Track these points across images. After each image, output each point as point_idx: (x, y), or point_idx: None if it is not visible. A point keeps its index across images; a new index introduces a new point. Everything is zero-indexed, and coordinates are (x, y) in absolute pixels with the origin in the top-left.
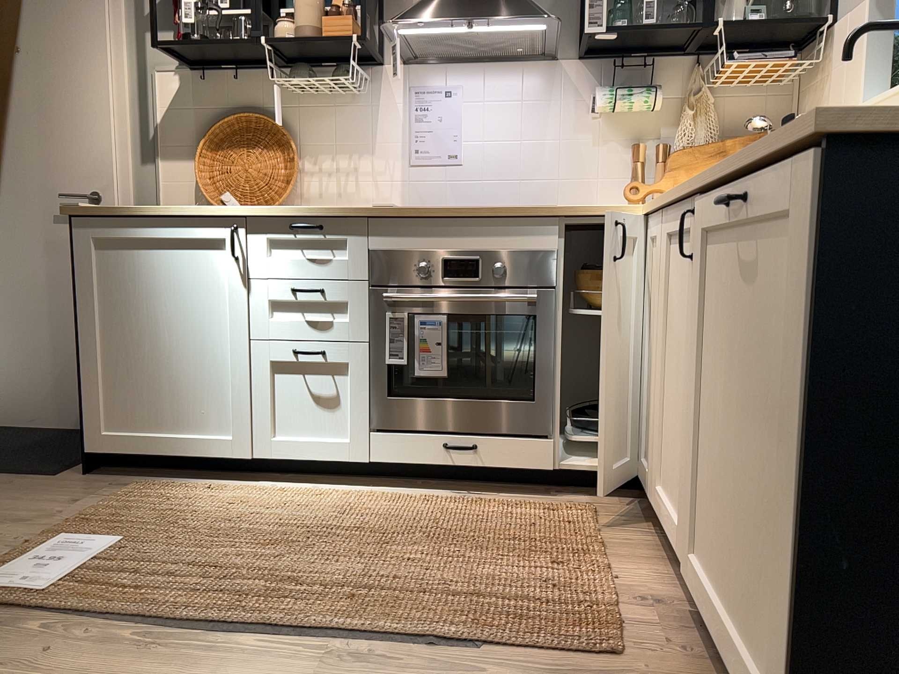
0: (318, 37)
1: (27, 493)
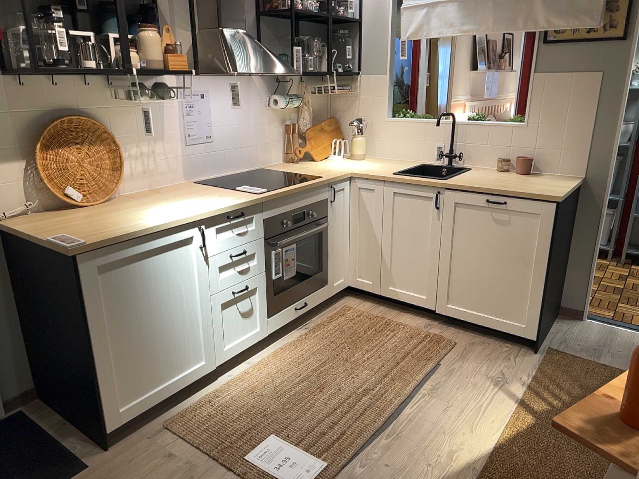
0: (165, 68)
1: None
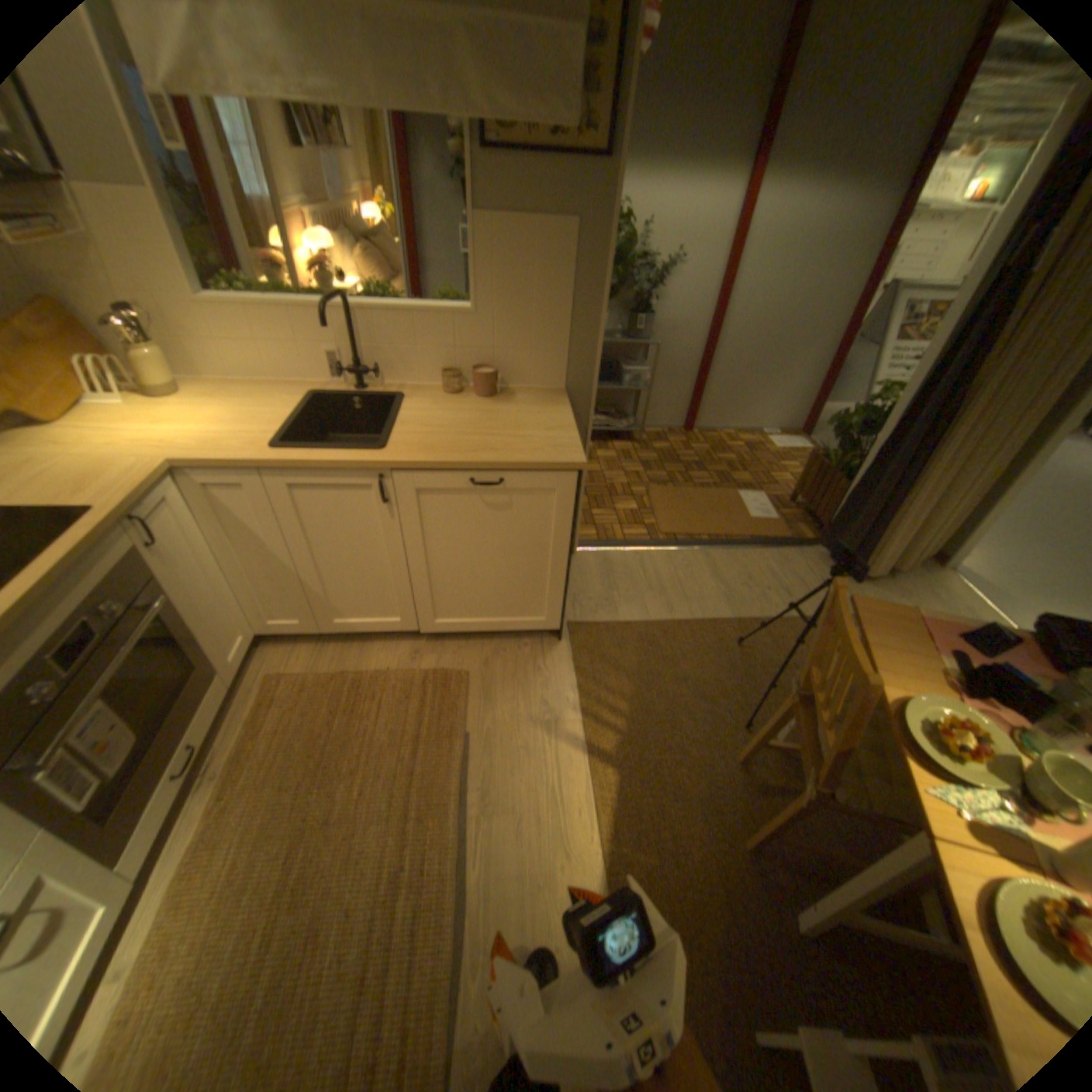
0: None
1: None
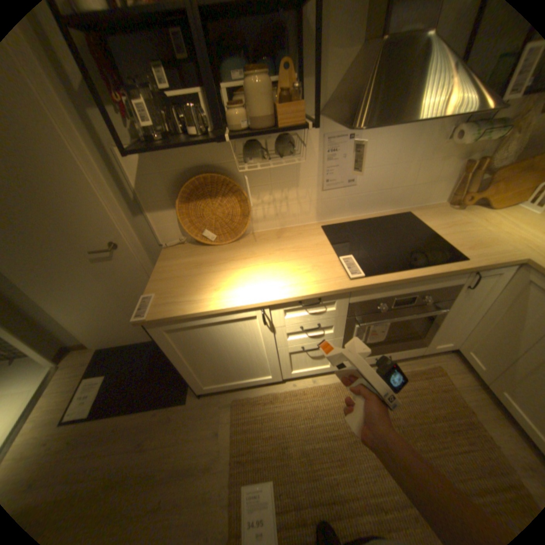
0: (274, 123)
1: (185, 429)
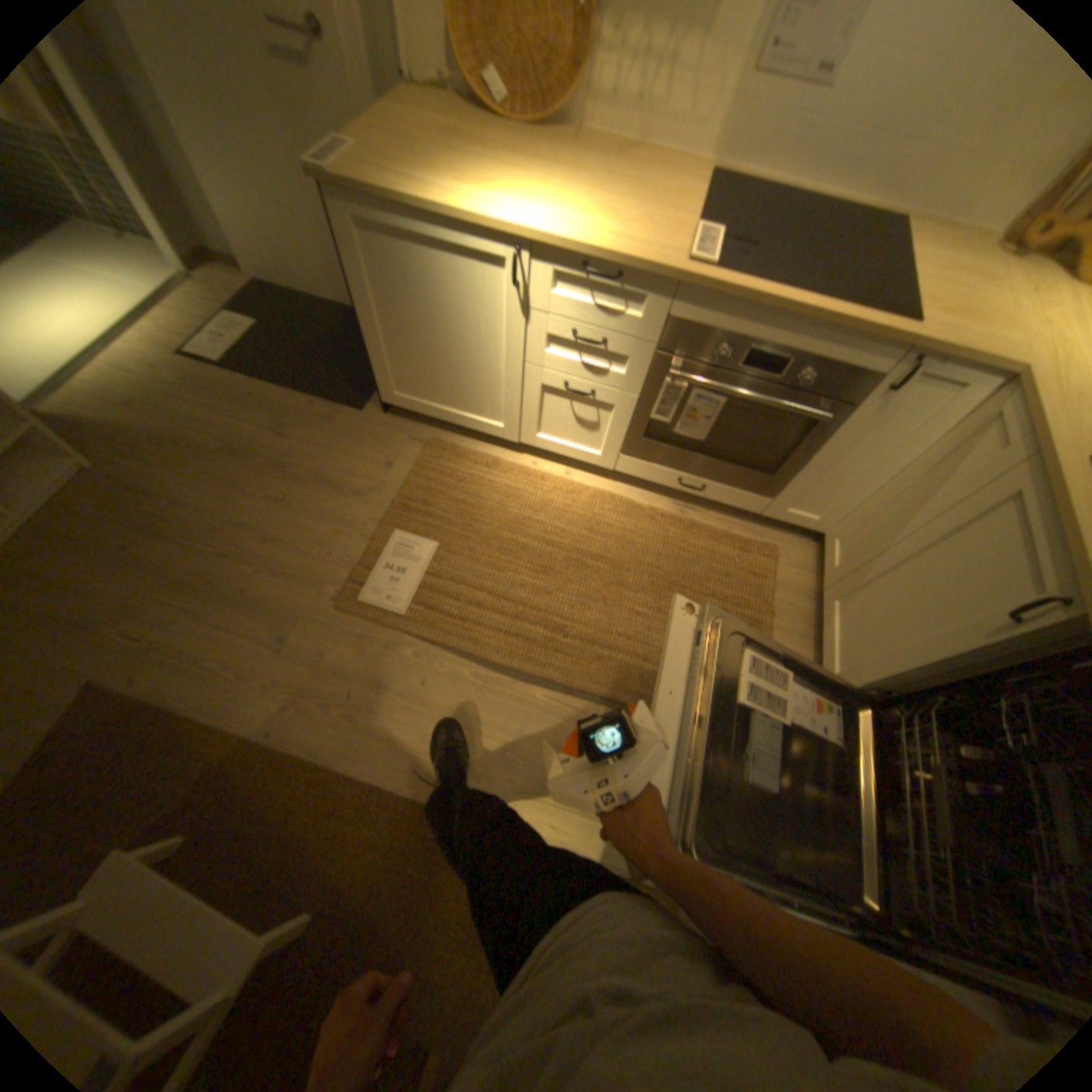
0: None
1: (350, 441)
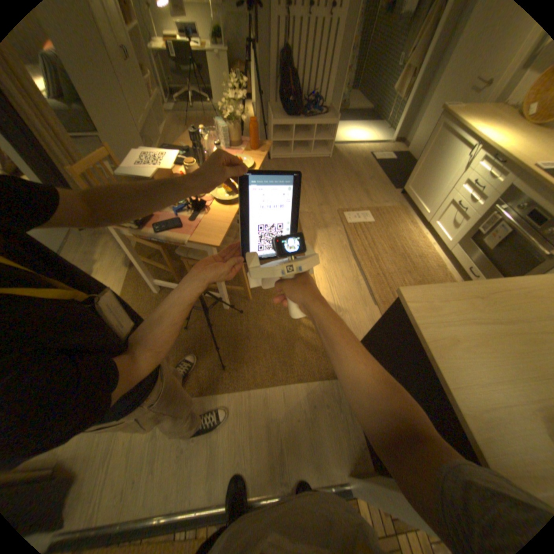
0: None
1: (383, 191)
